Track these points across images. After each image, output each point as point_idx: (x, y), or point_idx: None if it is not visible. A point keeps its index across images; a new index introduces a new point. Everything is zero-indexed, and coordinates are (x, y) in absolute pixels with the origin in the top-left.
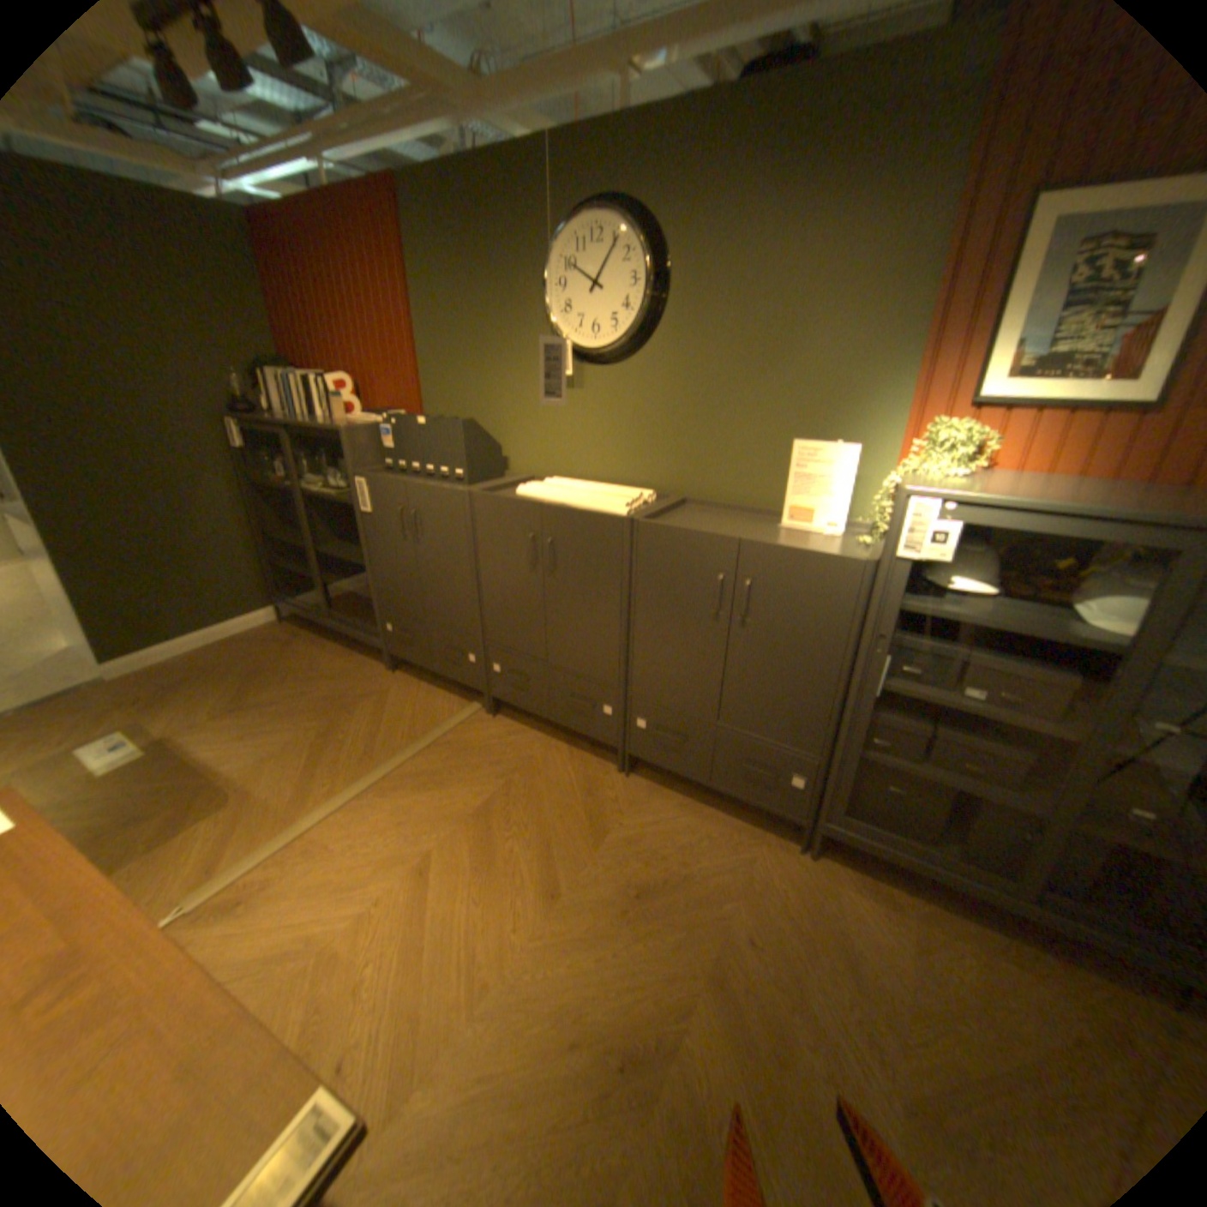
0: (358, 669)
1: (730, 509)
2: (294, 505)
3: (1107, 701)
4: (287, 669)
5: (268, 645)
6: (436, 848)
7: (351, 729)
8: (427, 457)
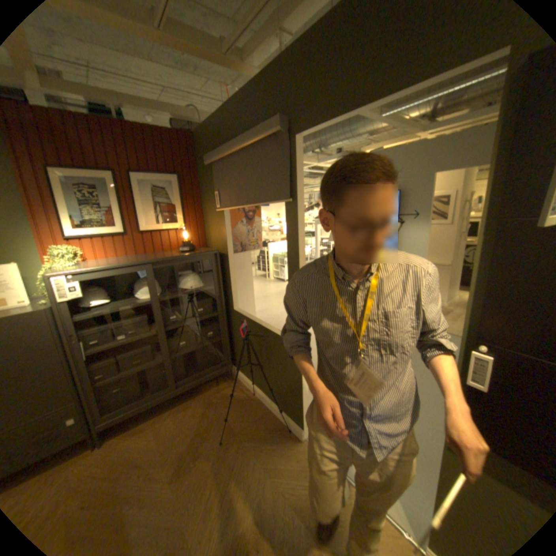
0: None
1: None
2: None
3: (154, 318)
4: None
5: None
6: None
7: None
8: None
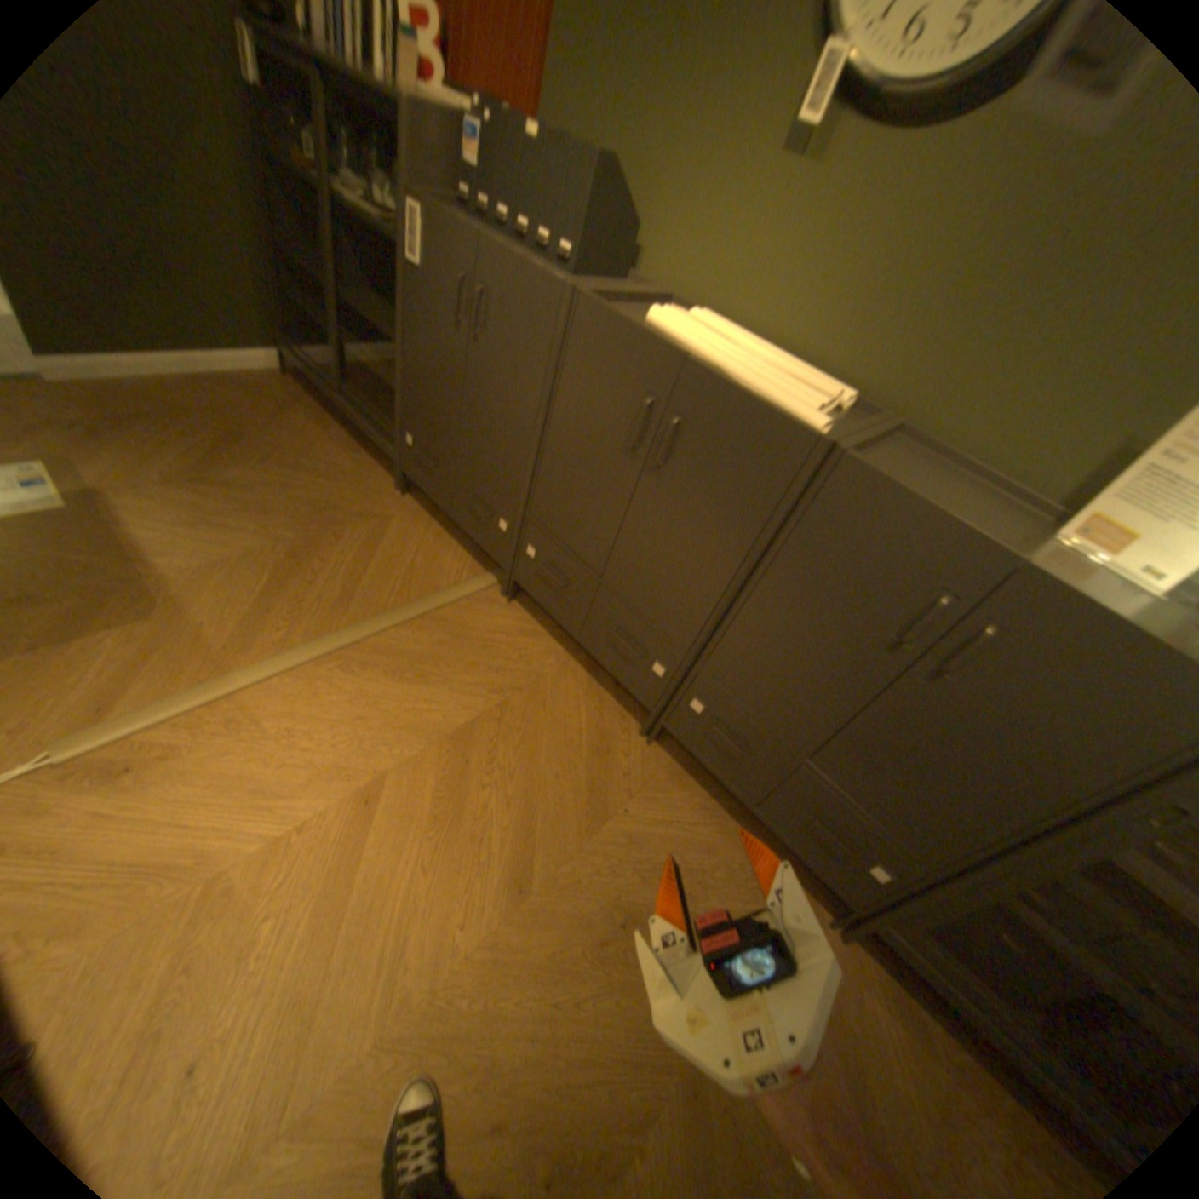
0: (362, 476)
1: (972, 469)
2: (321, 215)
3: None
4: (277, 444)
5: (262, 403)
6: (395, 769)
7: (333, 559)
8: (524, 202)
